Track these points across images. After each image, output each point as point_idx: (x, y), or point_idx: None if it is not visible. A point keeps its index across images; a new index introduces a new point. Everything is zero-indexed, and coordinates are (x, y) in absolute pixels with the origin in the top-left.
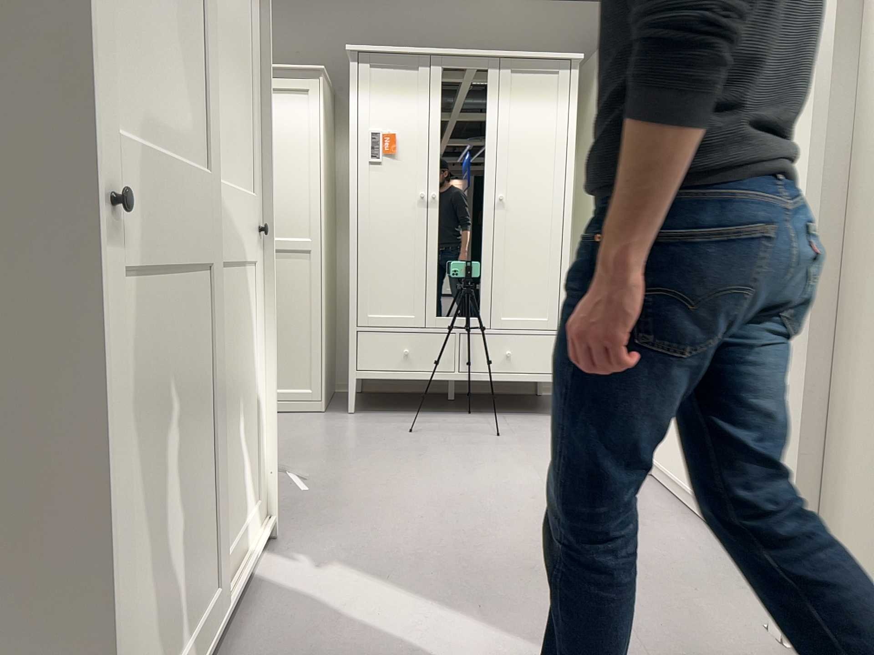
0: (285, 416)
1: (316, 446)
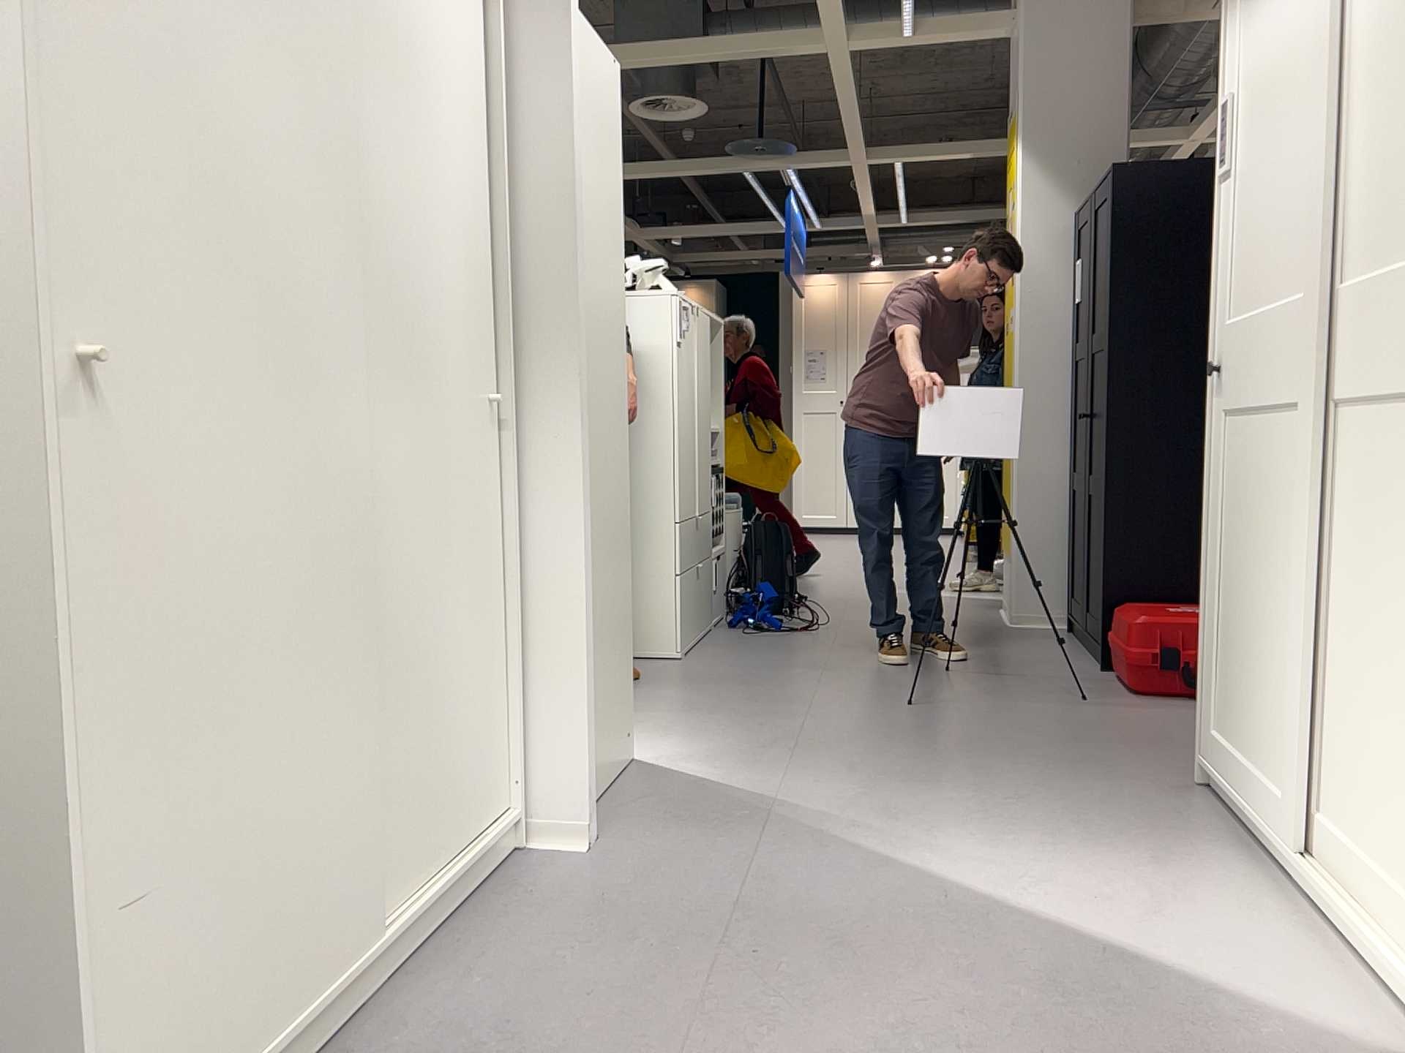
0: None
1: None
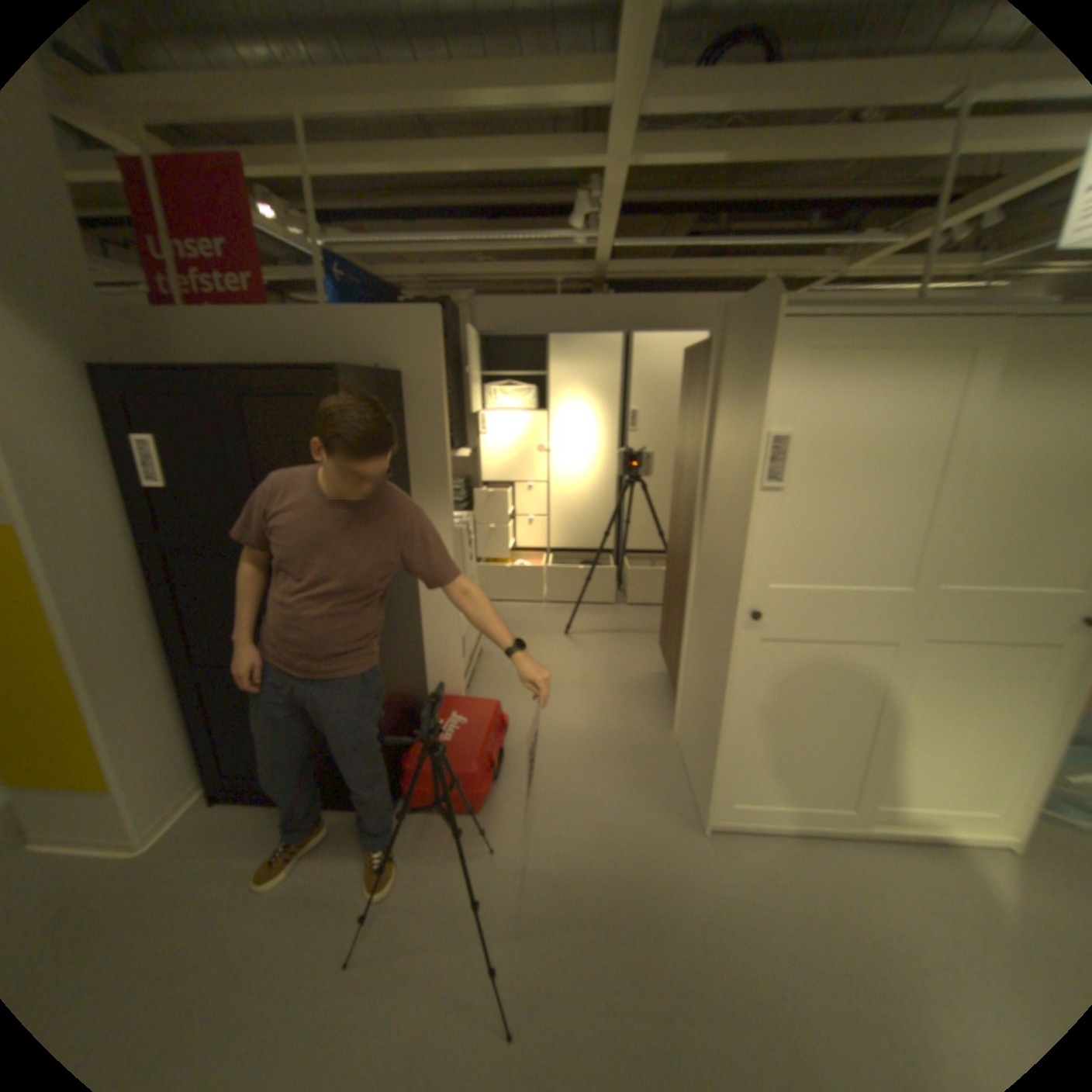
0: None
1: None
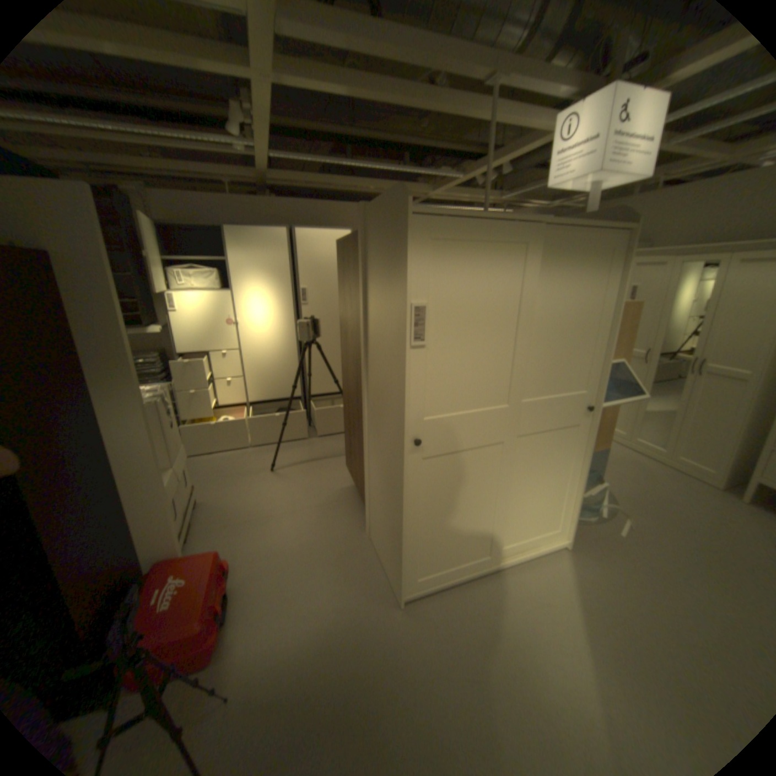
0: (689, 479)
1: (679, 512)
